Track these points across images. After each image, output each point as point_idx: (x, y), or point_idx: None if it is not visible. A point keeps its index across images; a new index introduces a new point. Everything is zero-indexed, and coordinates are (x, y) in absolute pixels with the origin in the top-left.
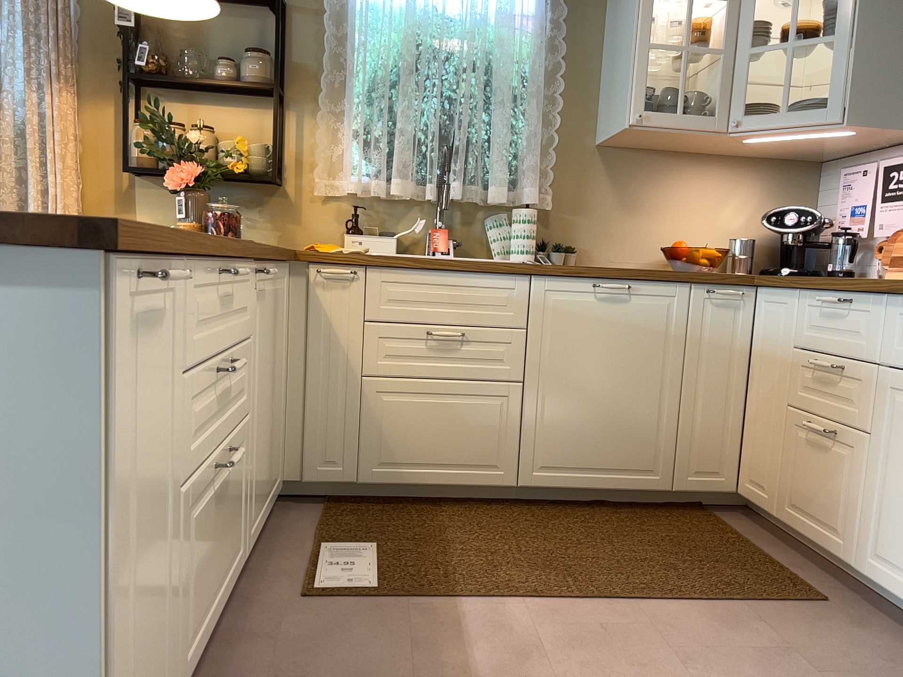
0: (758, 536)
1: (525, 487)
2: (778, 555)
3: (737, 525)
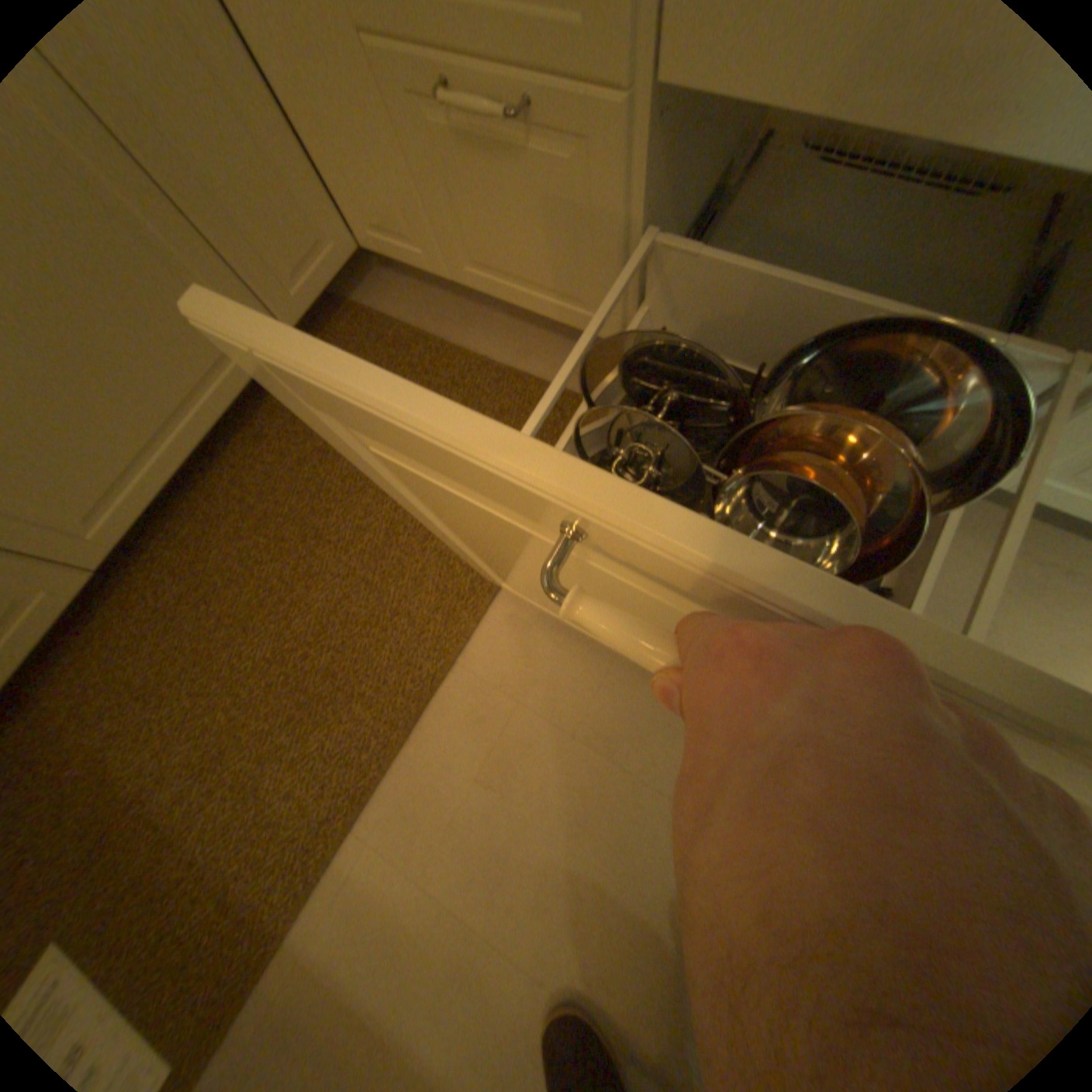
0: (433, 312)
1: (100, 562)
2: (485, 340)
3: (395, 306)
